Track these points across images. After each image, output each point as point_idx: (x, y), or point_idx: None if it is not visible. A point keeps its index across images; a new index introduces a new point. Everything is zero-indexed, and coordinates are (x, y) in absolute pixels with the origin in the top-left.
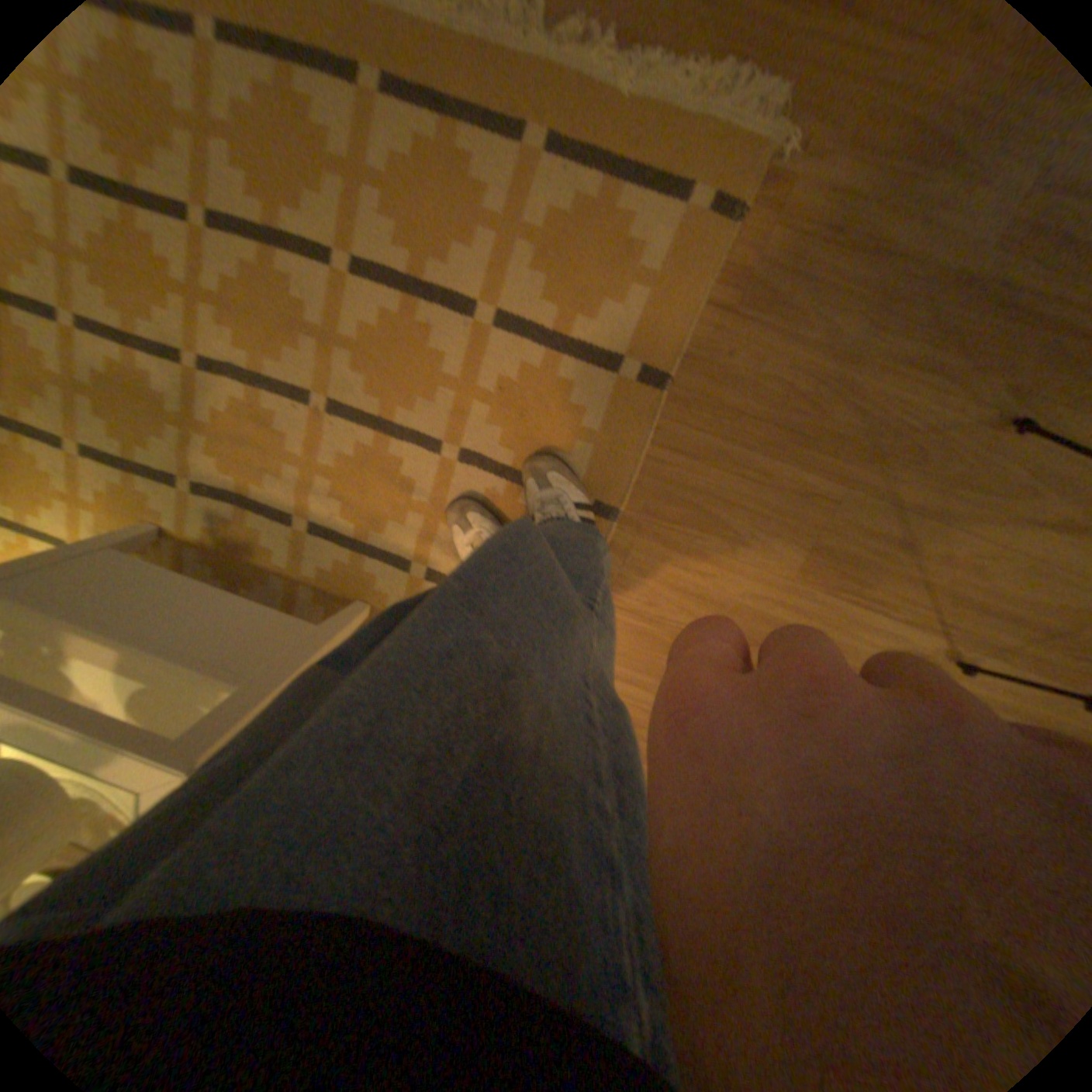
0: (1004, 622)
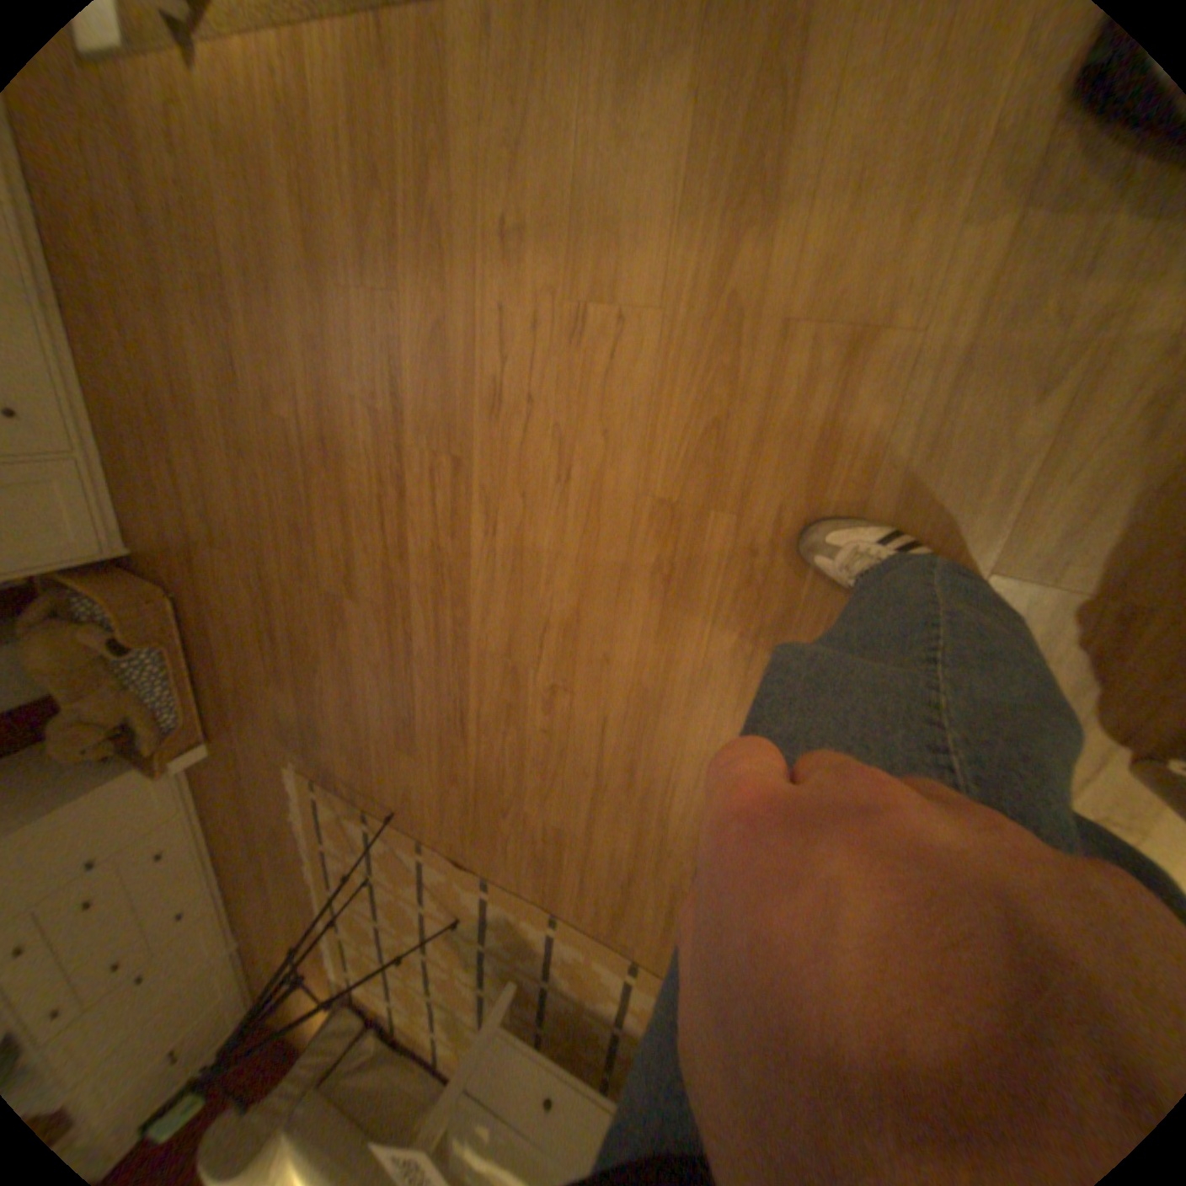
0: (383, 642)
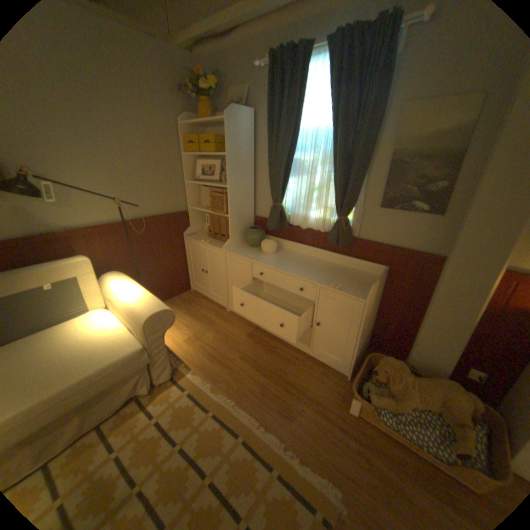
0: None
